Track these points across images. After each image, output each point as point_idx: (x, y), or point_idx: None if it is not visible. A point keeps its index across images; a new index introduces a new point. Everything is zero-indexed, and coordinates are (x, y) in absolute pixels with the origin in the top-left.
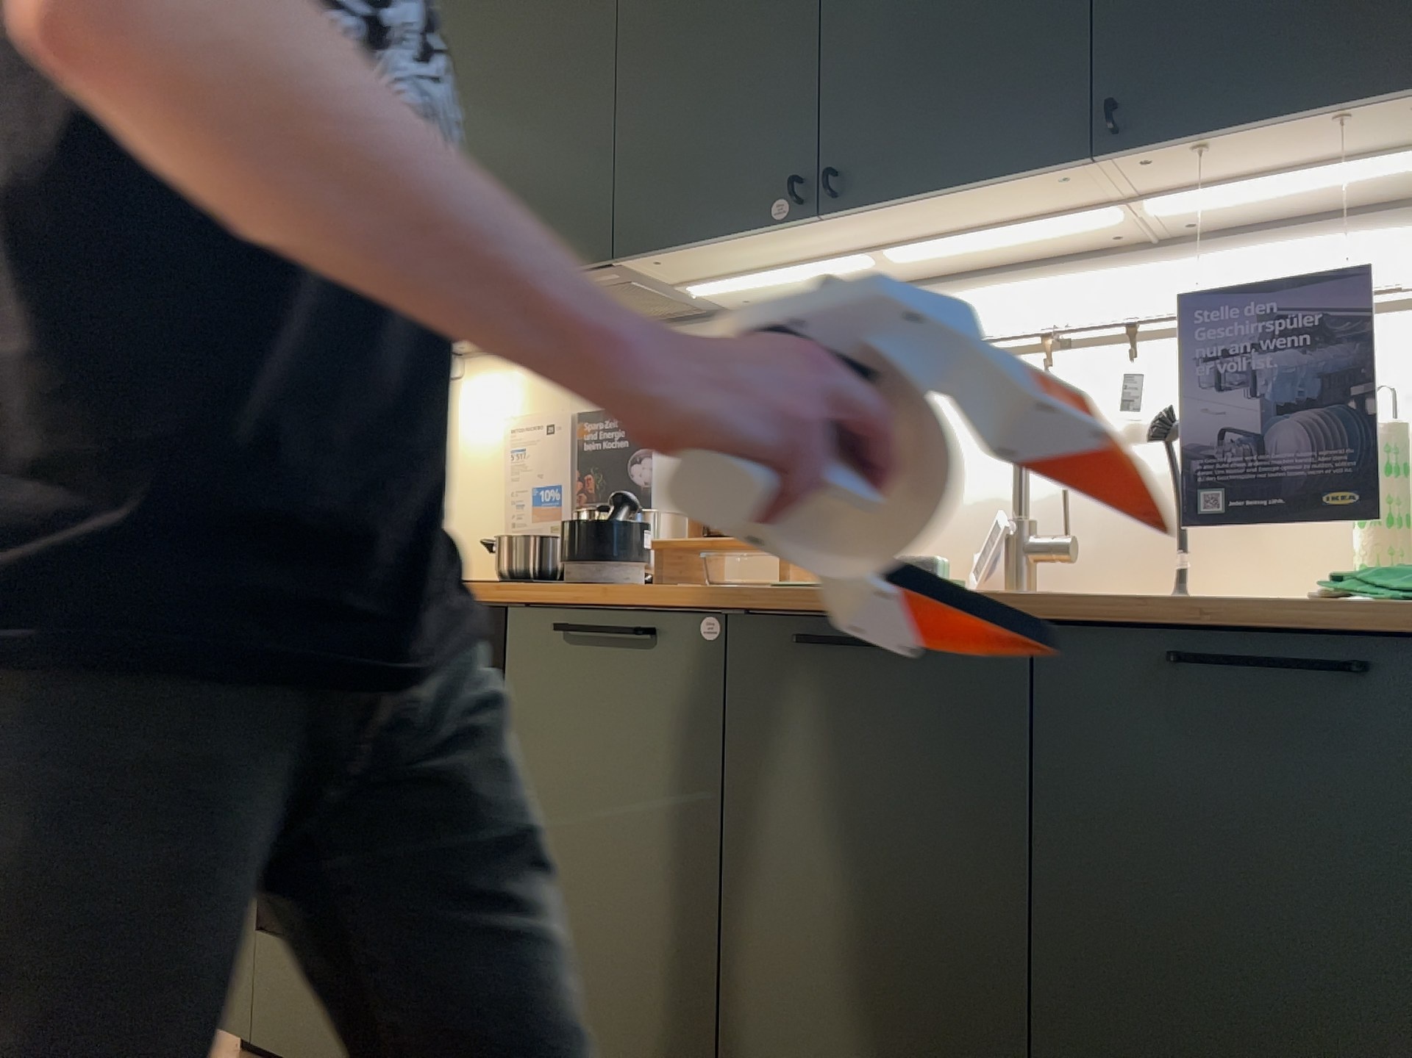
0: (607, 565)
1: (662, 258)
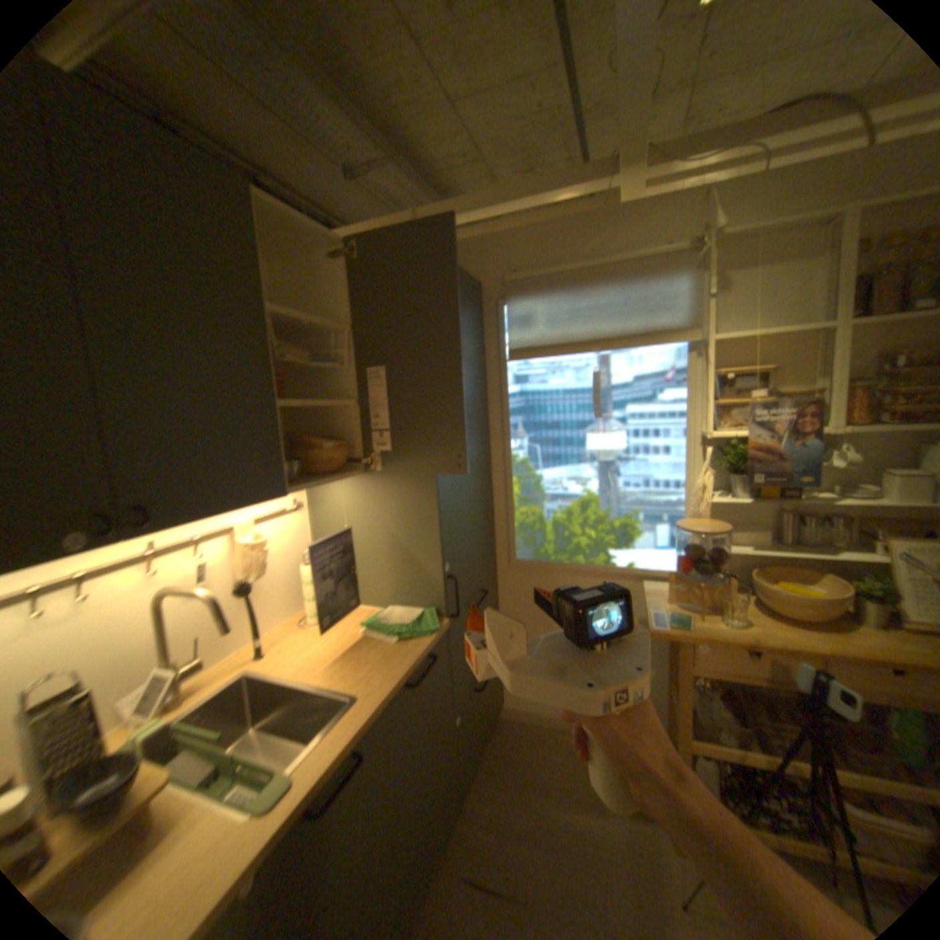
0: None
1: None
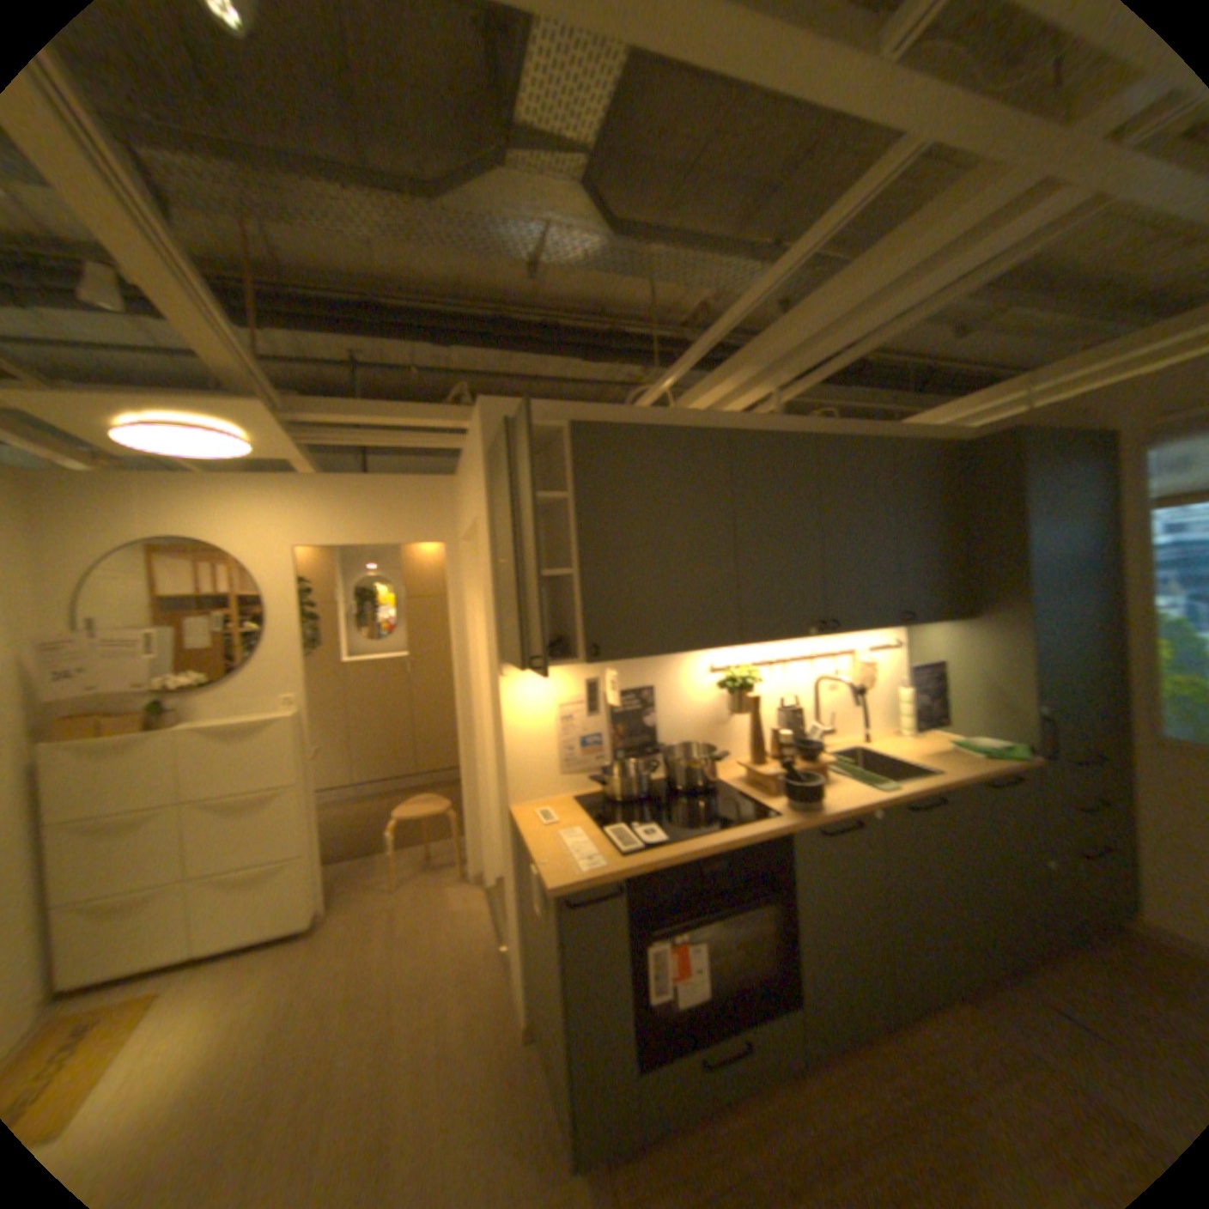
0: (819, 798)
1: (748, 642)
